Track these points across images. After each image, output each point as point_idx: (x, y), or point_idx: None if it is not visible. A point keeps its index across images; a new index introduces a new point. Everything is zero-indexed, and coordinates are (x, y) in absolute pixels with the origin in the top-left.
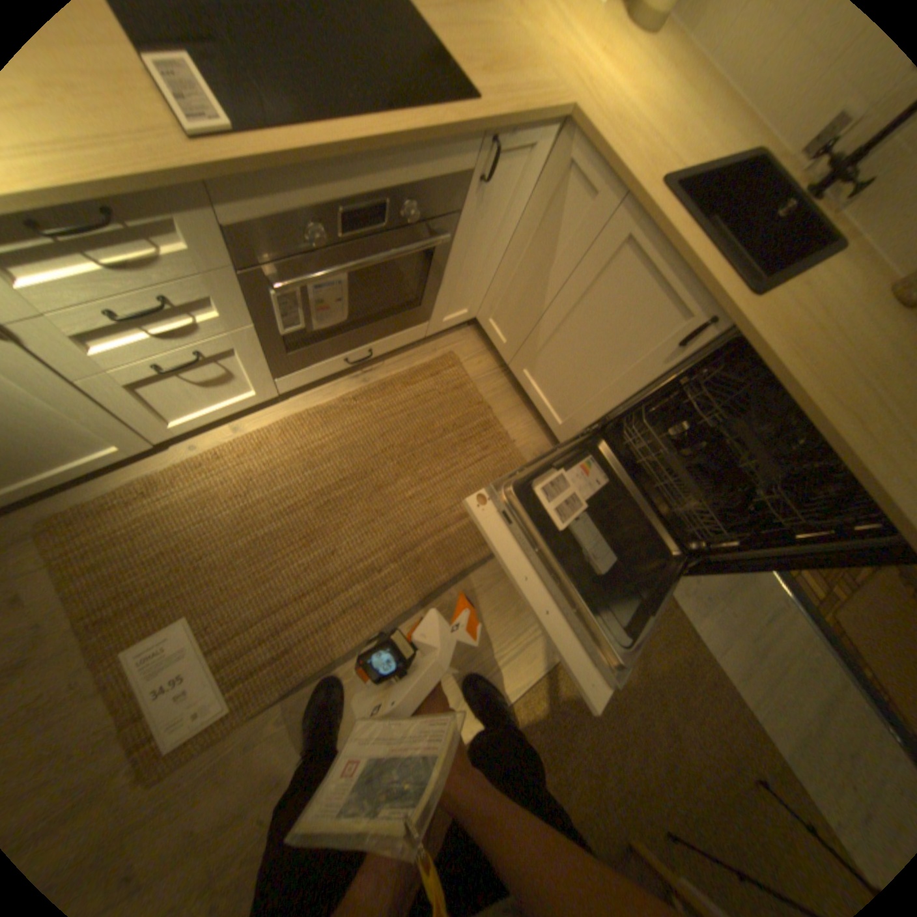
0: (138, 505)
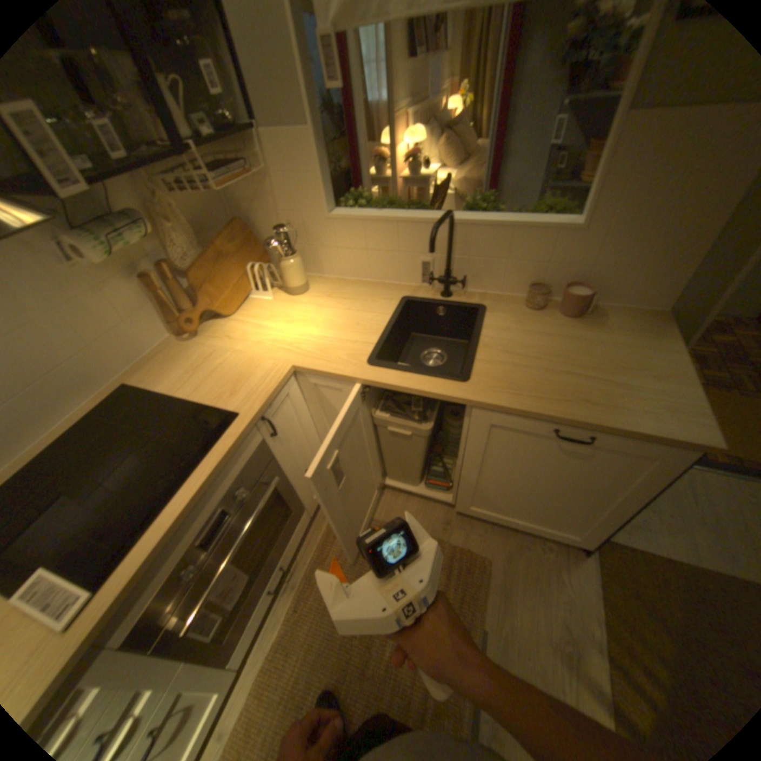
0: None
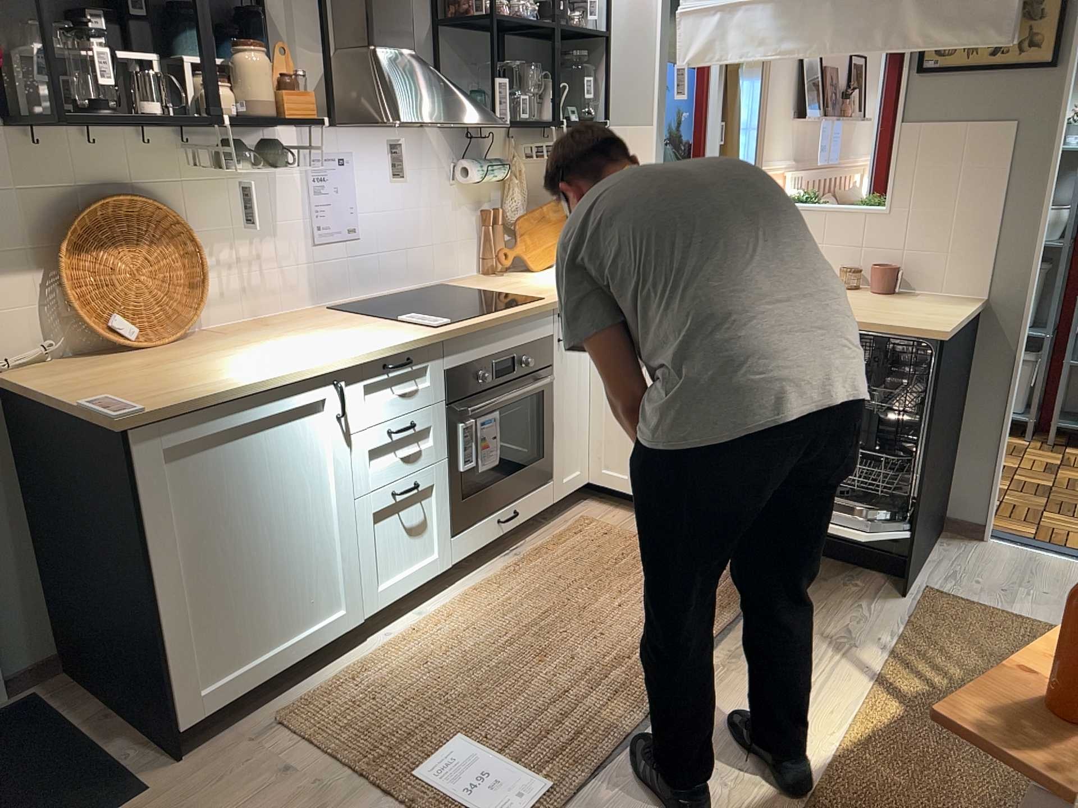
0: (367, 677)
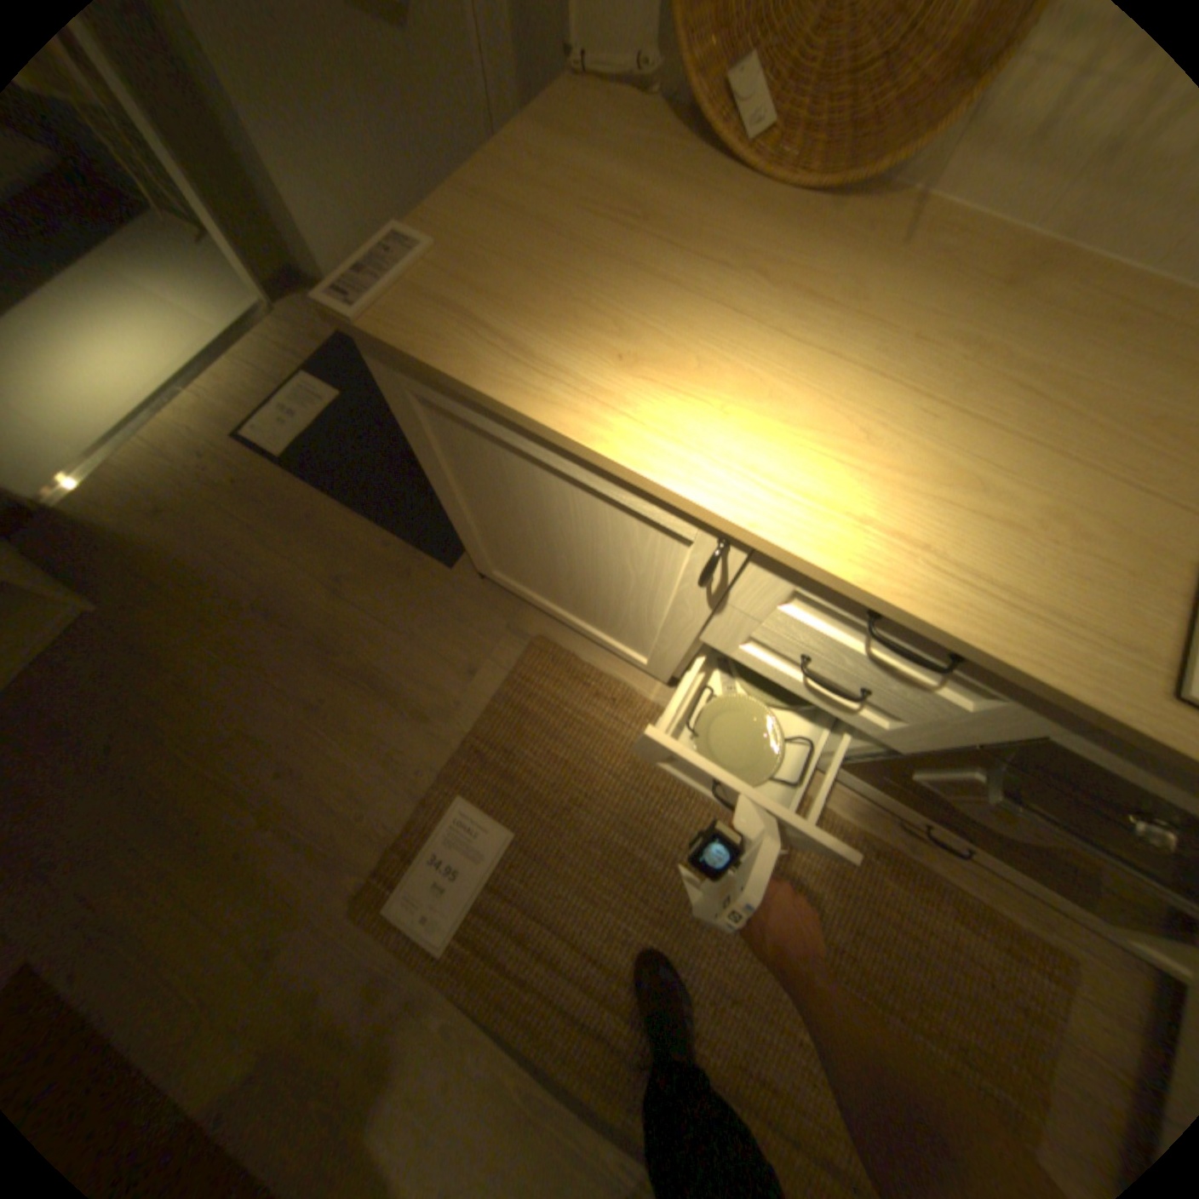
0: (601, 707)
